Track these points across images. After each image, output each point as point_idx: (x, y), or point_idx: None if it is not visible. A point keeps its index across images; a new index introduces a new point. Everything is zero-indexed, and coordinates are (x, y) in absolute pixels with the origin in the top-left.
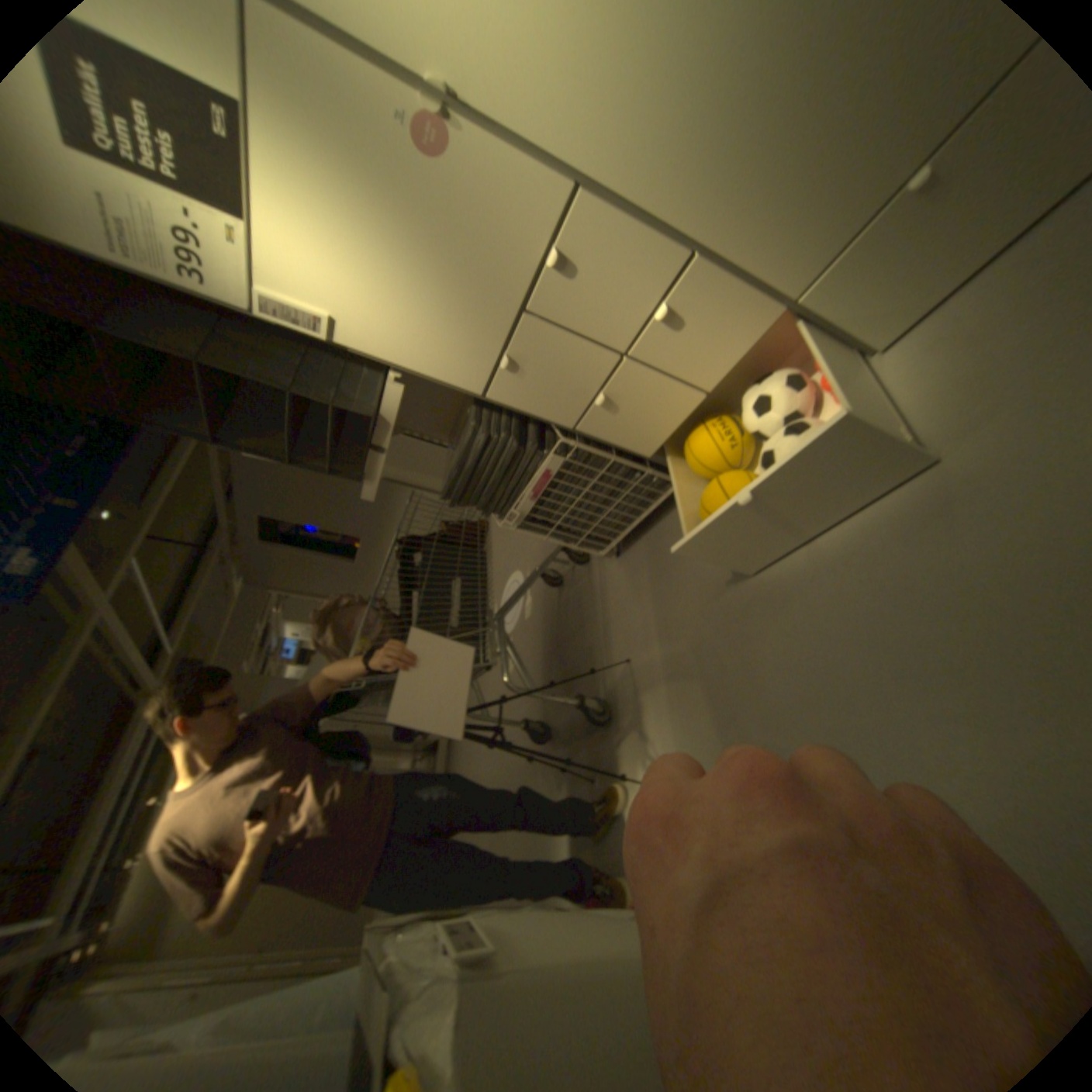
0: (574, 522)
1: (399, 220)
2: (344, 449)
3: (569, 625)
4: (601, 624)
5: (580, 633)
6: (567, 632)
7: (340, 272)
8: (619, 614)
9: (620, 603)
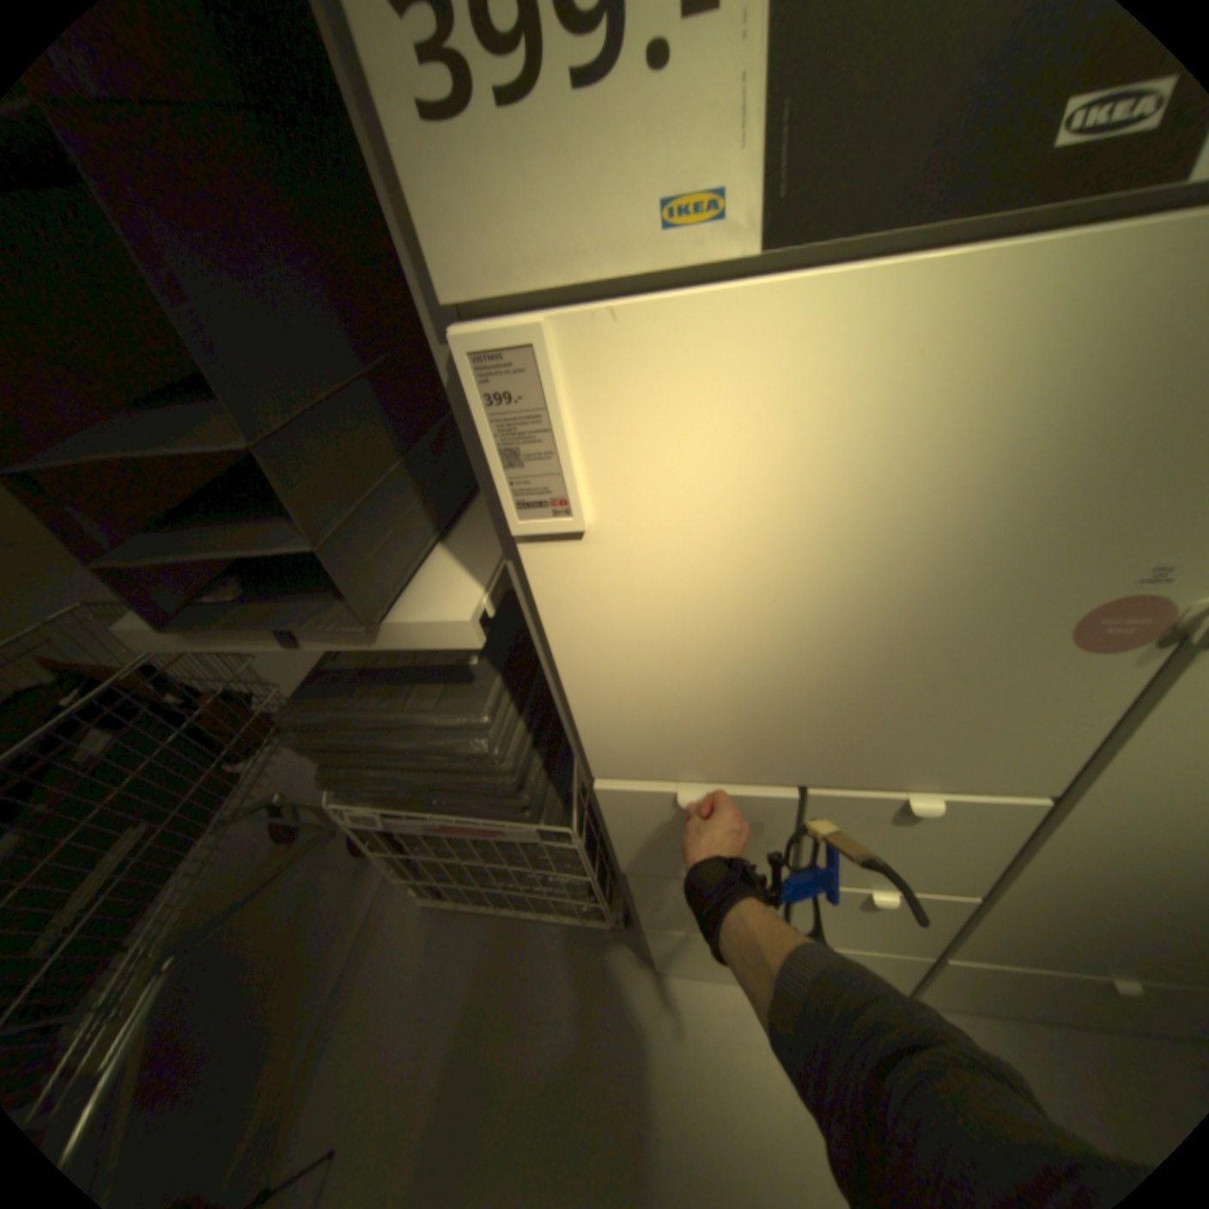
0: (436, 869)
1: (912, 606)
2: (184, 527)
3: (249, 936)
4: (317, 1001)
5: (263, 976)
6: (237, 946)
7: (721, 523)
8: (365, 1015)
9: (380, 995)
